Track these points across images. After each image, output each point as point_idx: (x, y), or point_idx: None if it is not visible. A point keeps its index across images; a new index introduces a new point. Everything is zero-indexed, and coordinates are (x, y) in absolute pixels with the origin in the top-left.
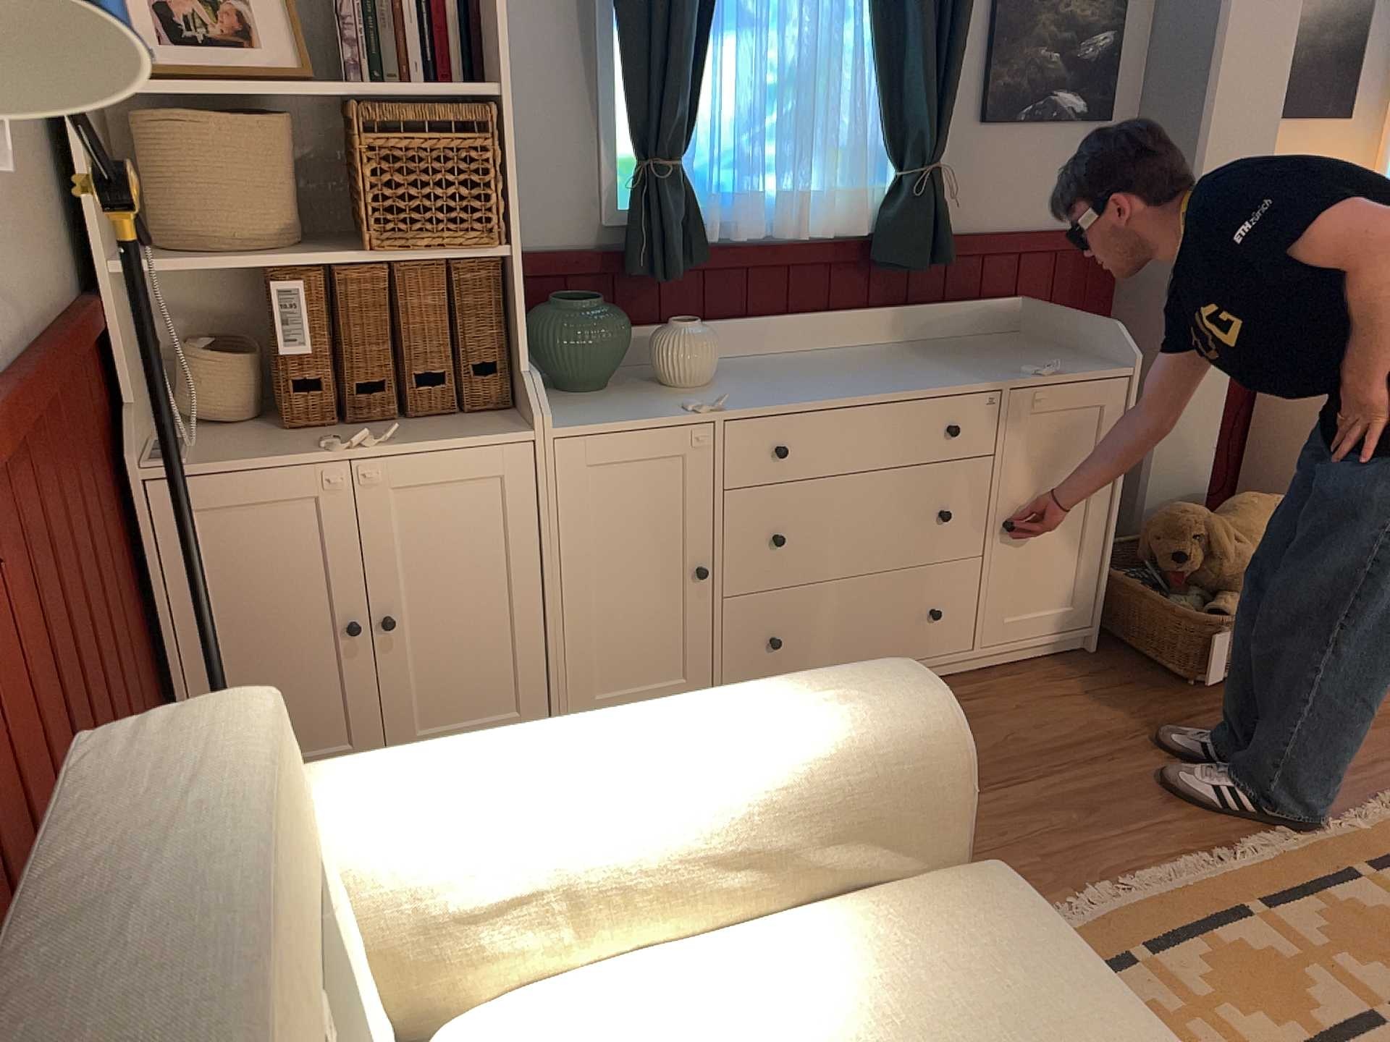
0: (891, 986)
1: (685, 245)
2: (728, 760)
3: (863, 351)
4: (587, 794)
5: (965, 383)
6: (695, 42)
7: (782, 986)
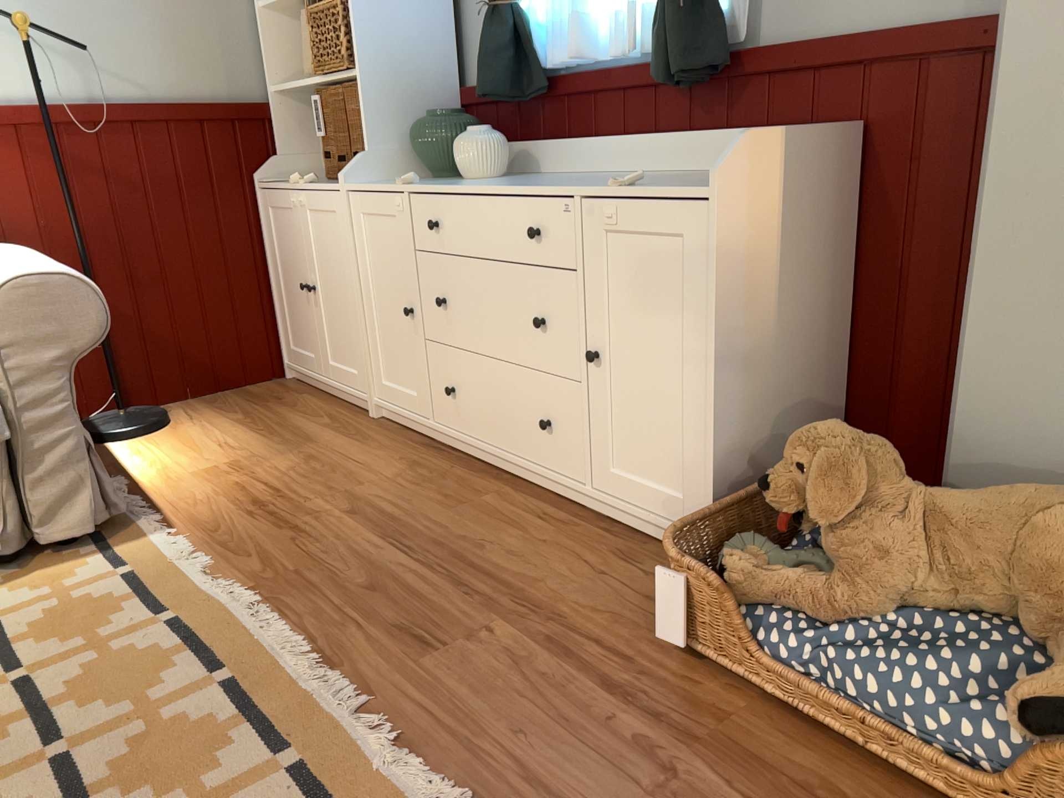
0: None
1: (509, 72)
2: None
3: (645, 174)
4: None
5: (555, 188)
6: None
7: None
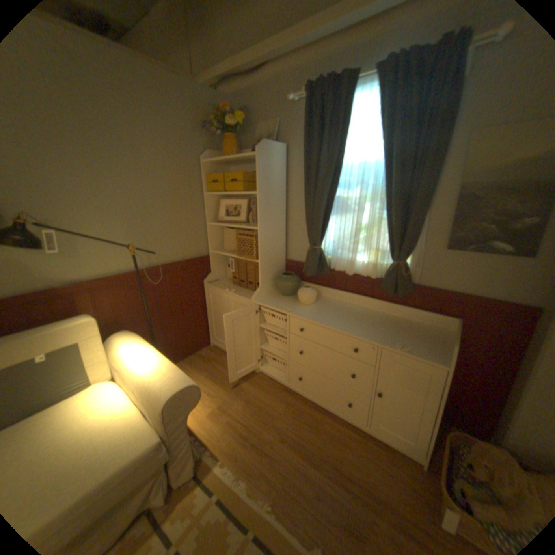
0: (110, 433)
1: (317, 268)
2: (141, 374)
3: (374, 314)
4: (129, 363)
5: (366, 338)
6: (321, 217)
7: (113, 416)
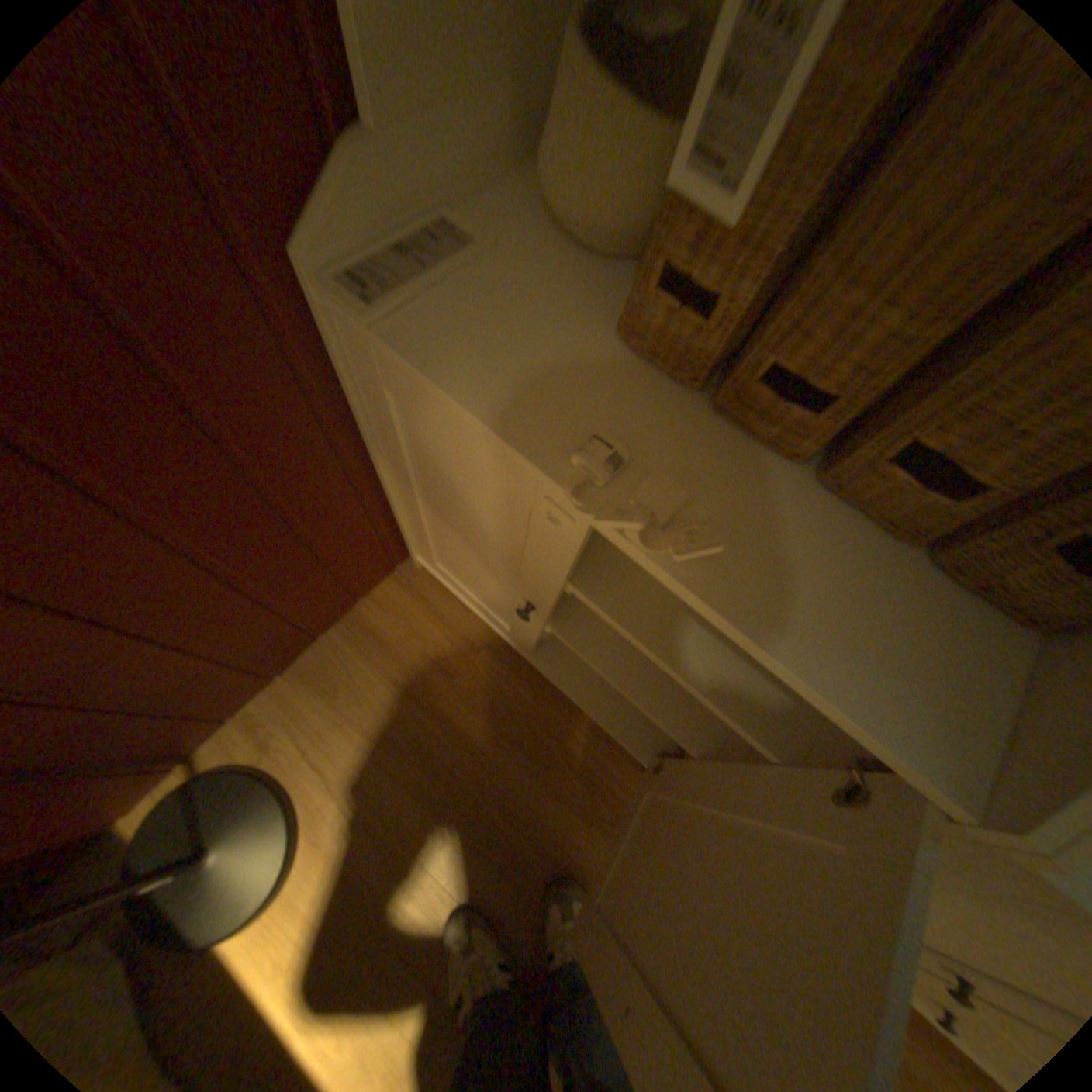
0: None
1: None
2: None
3: None
4: None
5: None
6: None
7: None
